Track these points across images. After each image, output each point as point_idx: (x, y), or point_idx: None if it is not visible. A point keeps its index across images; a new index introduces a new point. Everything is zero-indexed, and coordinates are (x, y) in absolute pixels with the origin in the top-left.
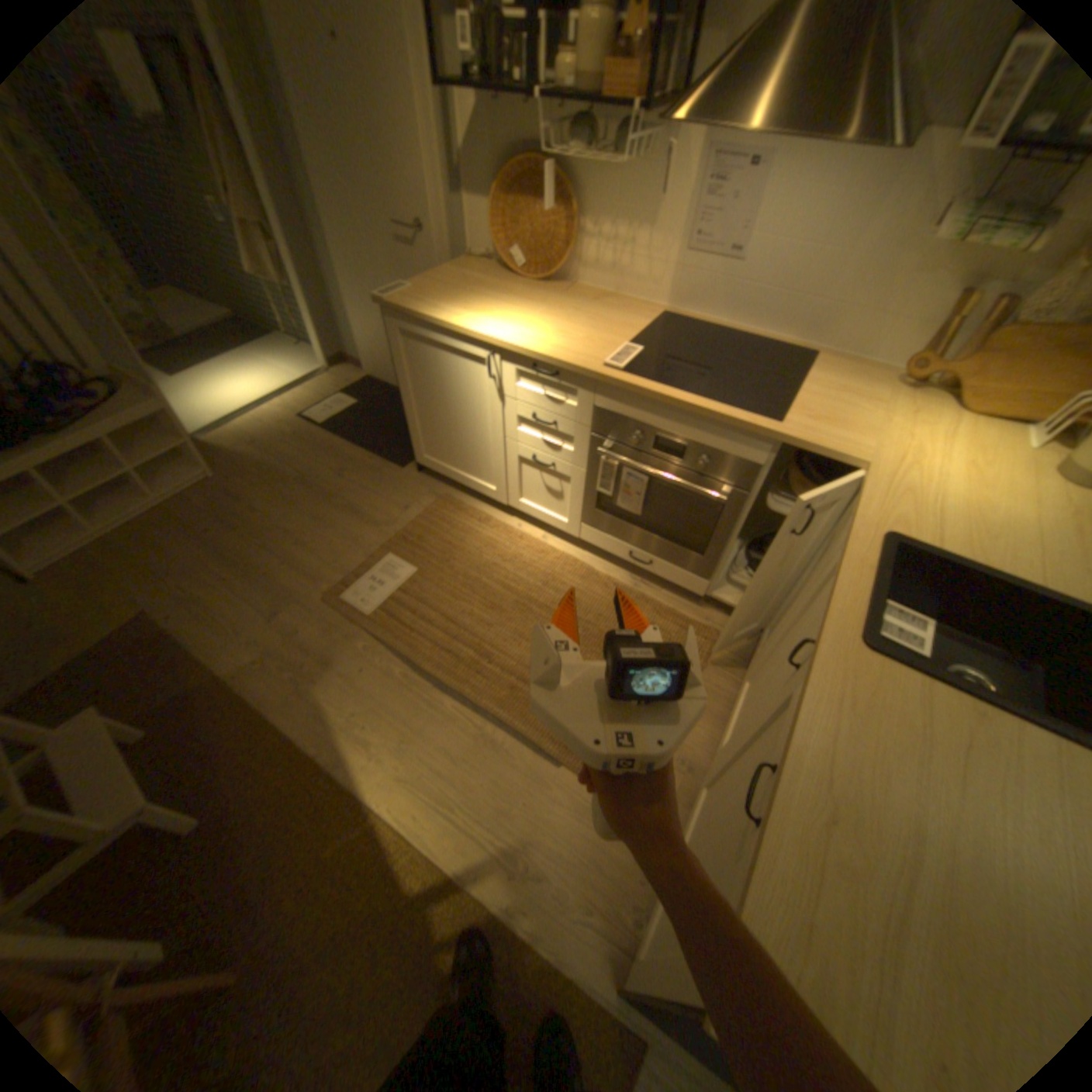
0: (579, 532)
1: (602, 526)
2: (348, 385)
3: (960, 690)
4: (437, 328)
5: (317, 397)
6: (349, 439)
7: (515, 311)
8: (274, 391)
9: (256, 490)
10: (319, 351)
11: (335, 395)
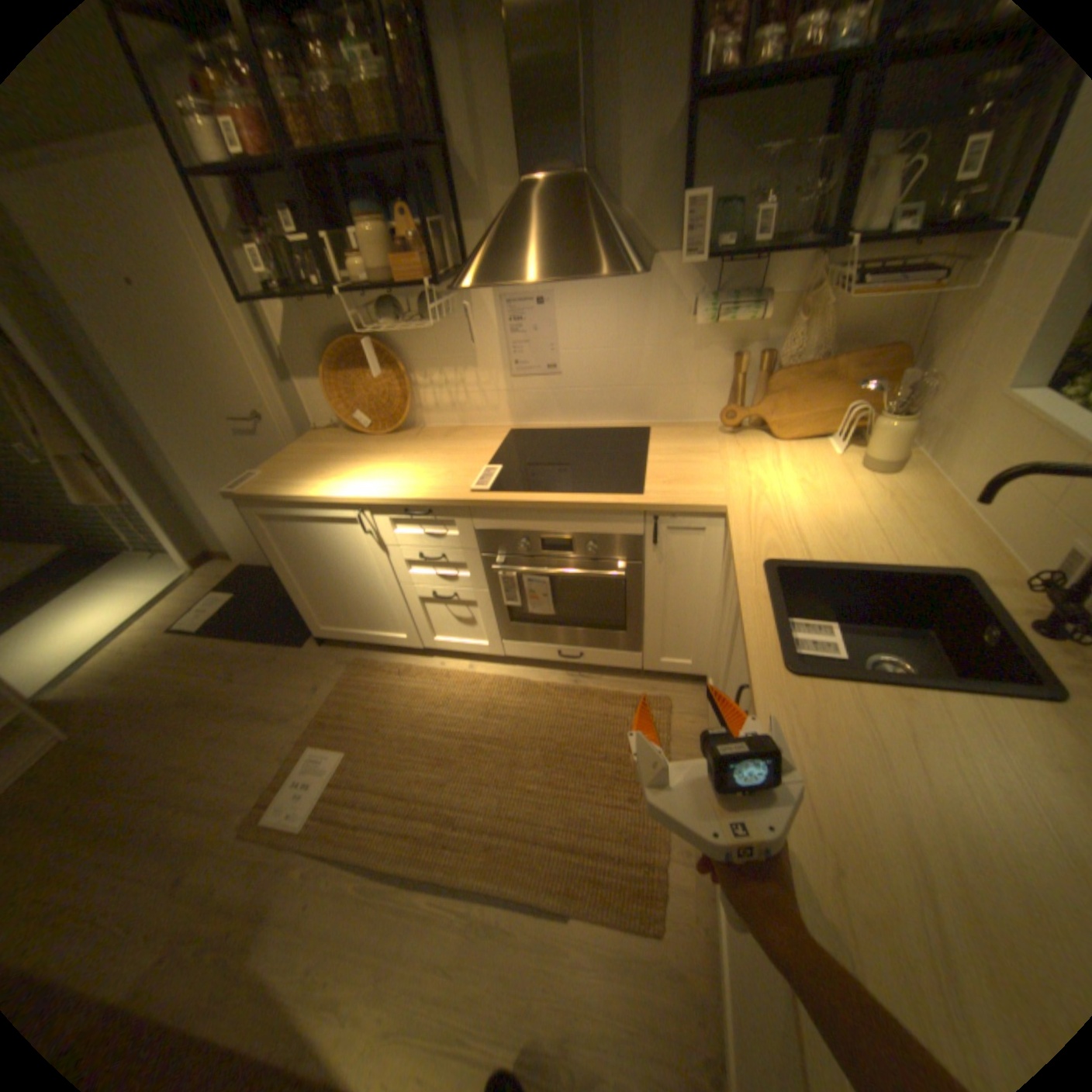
0: (504, 649)
1: (524, 635)
2: (222, 579)
3: (882, 683)
4: (300, 502)
5: (189, 602)
6: (234, 635)
7: (375, 465)
8: (135, 611)
9: (131, 730)
10: (182, 554)
11: (209, 594)
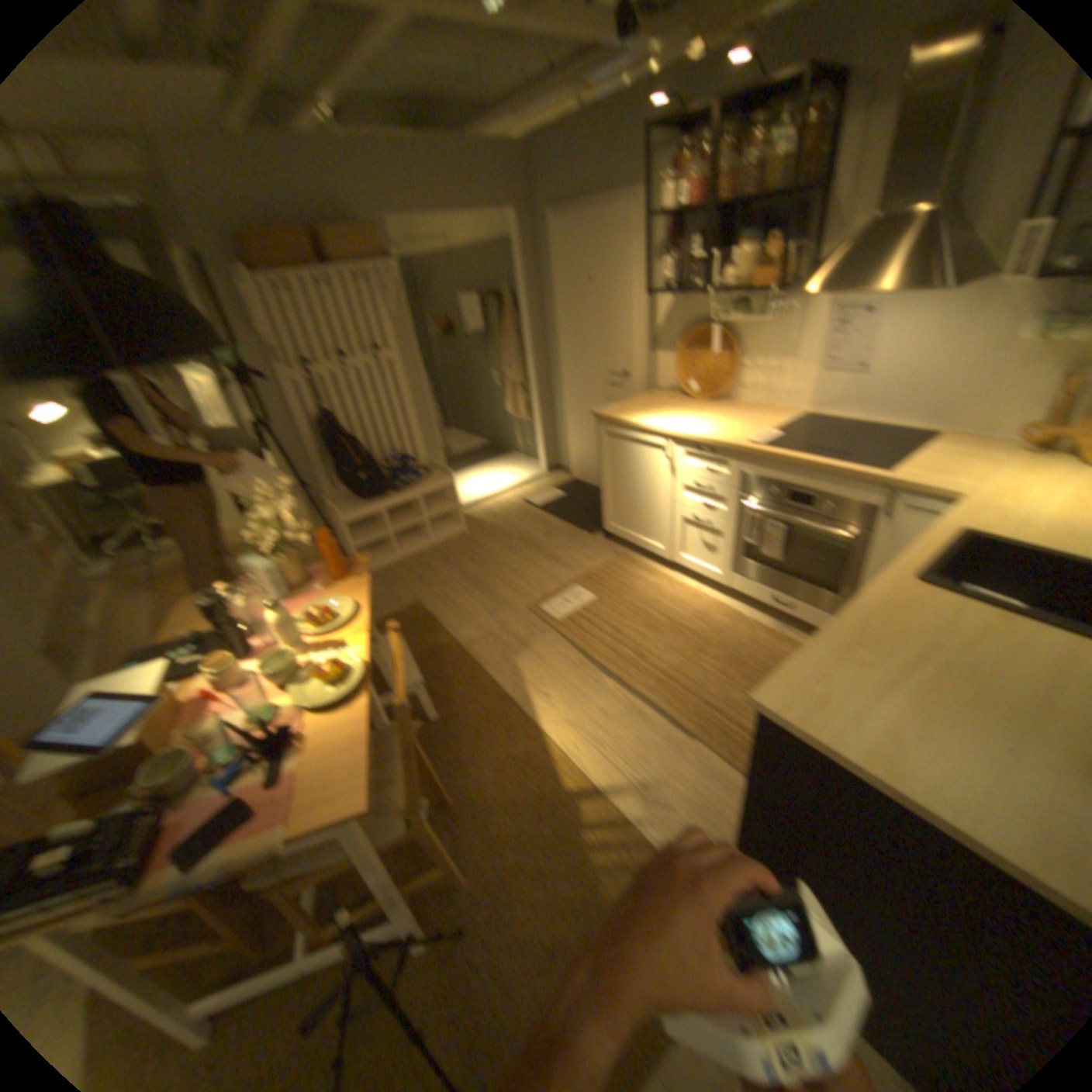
0: (731, 582)
1: (751, 577)
2: (563, 485)
3: (993, 606)
4: (634, 429)
5: (541, 492)
6: (559, 517)
7: (690, 417)
8: (513, 488)
9: (495, 543)
10: (545, 465)
11: (553, 491)
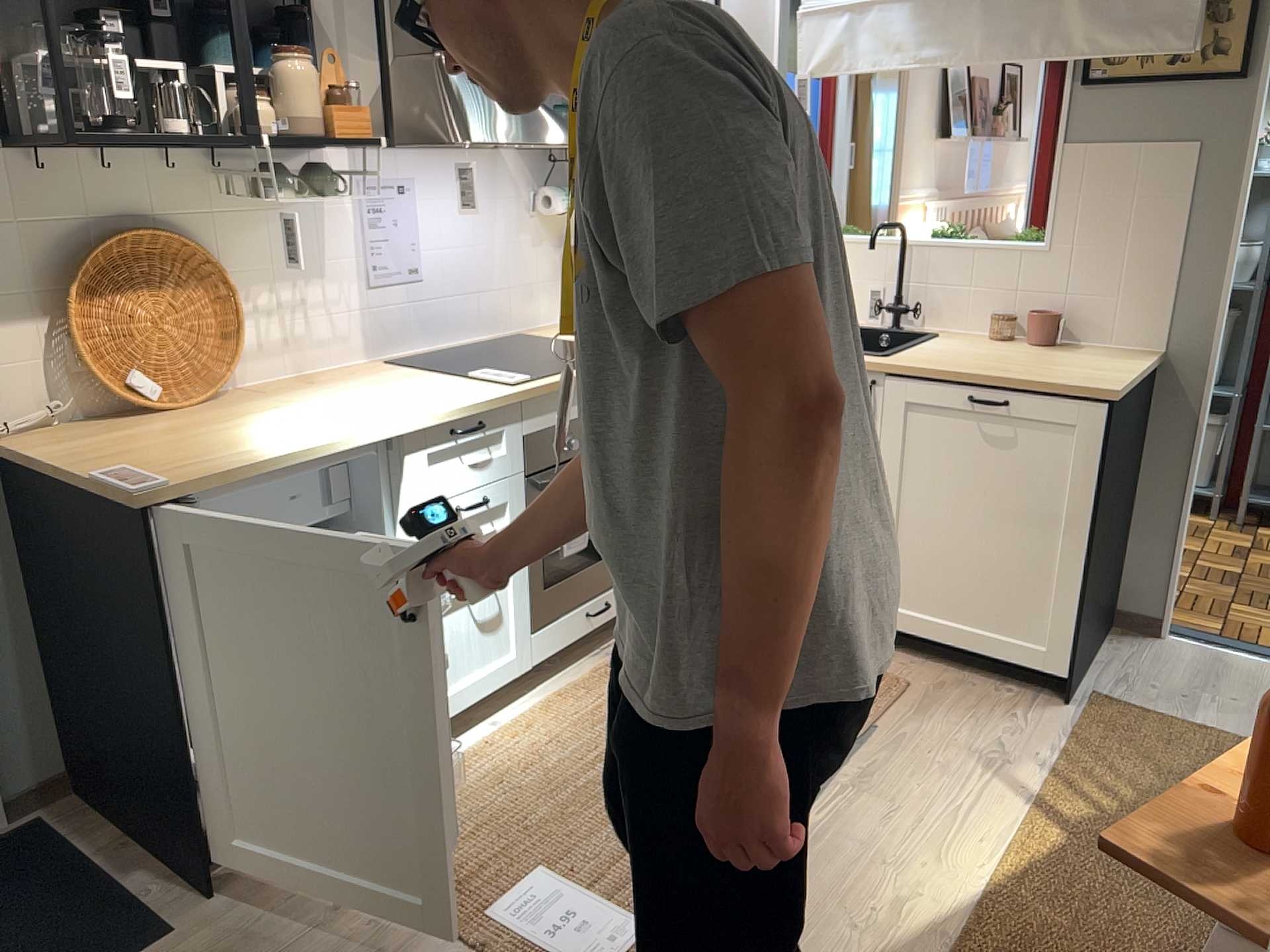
0: (533, 654)
1: (543, 621)
2: None
3: (907, 347)
4: (299, 466)
5: None
6: None
7: (311, 413)
8: None
9: None
10: None
11: None
